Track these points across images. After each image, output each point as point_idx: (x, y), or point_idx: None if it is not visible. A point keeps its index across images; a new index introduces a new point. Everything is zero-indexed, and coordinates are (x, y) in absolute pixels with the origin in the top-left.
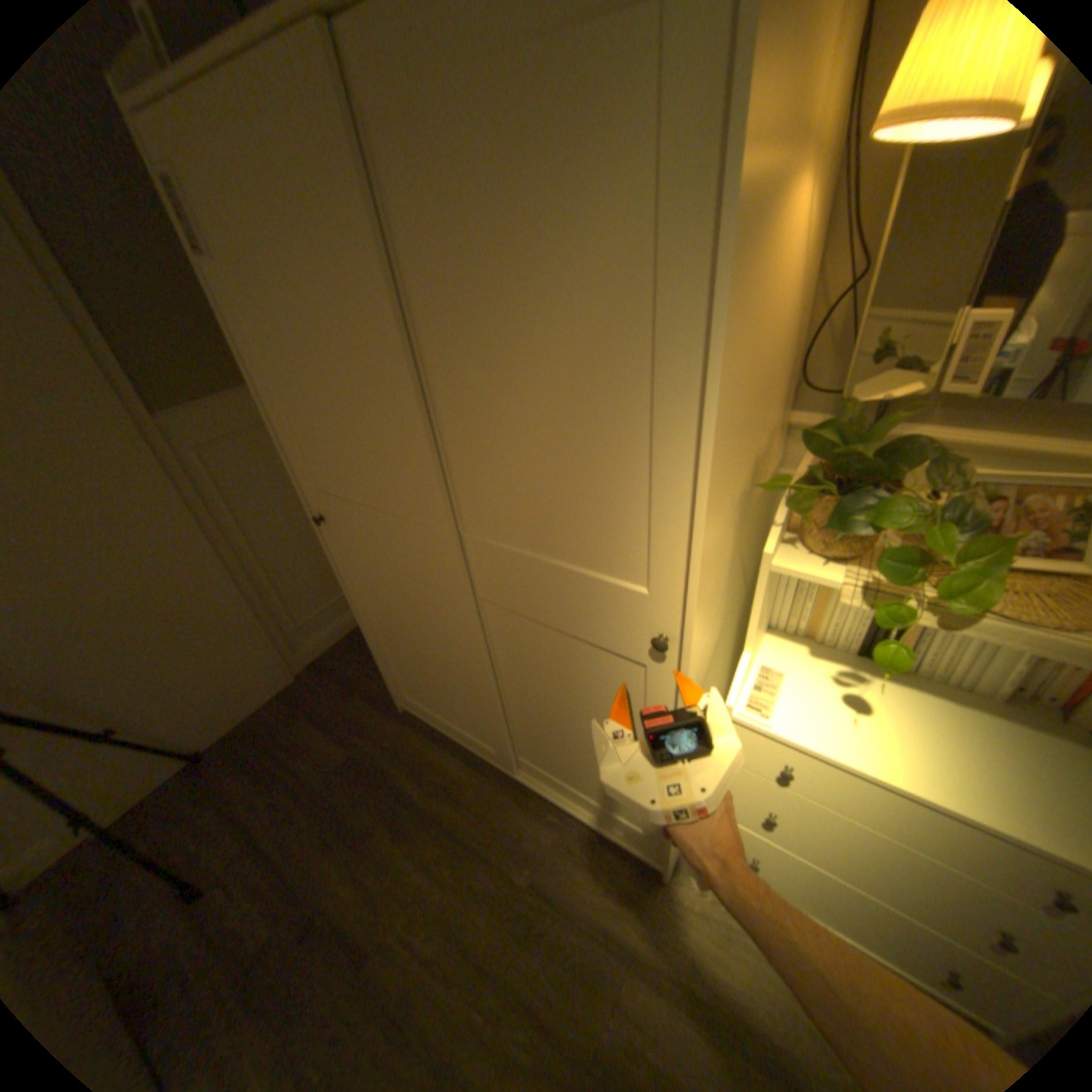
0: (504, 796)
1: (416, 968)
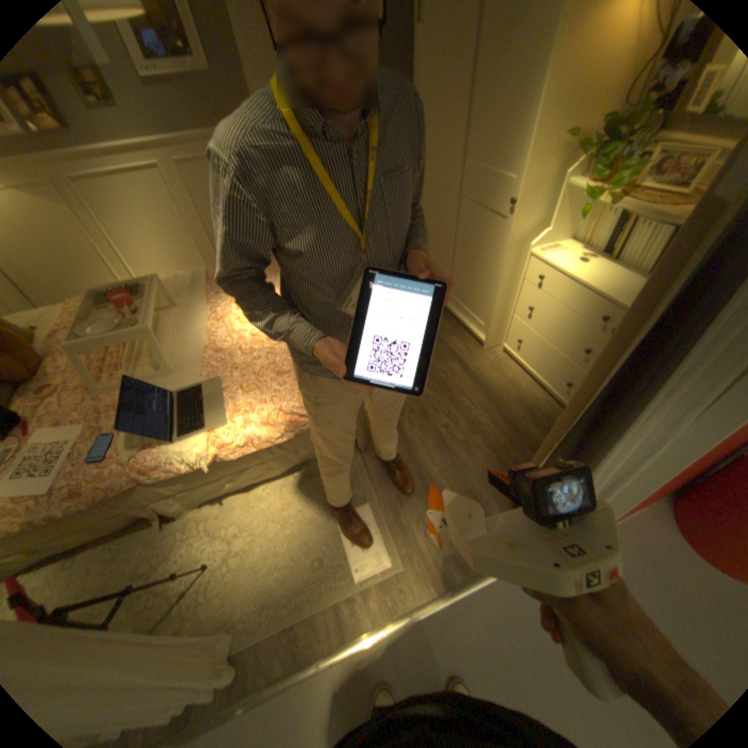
0: None
1: None
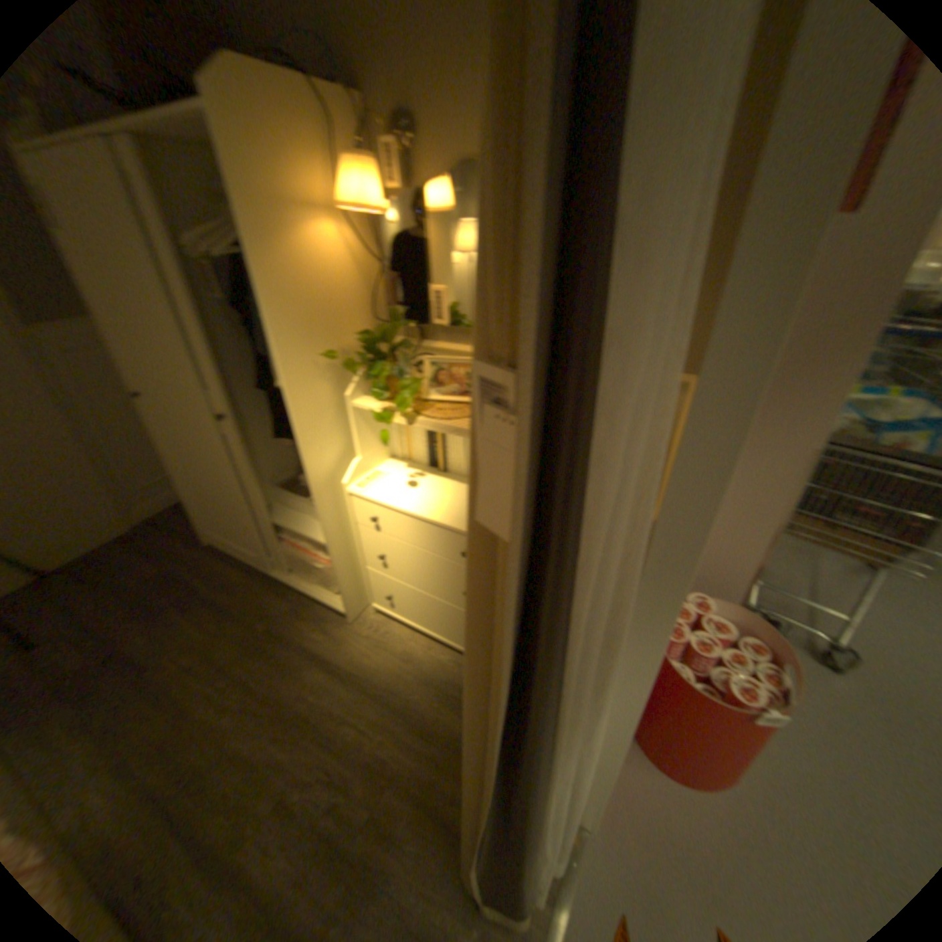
0: (261, 588)
1: (175, 674)
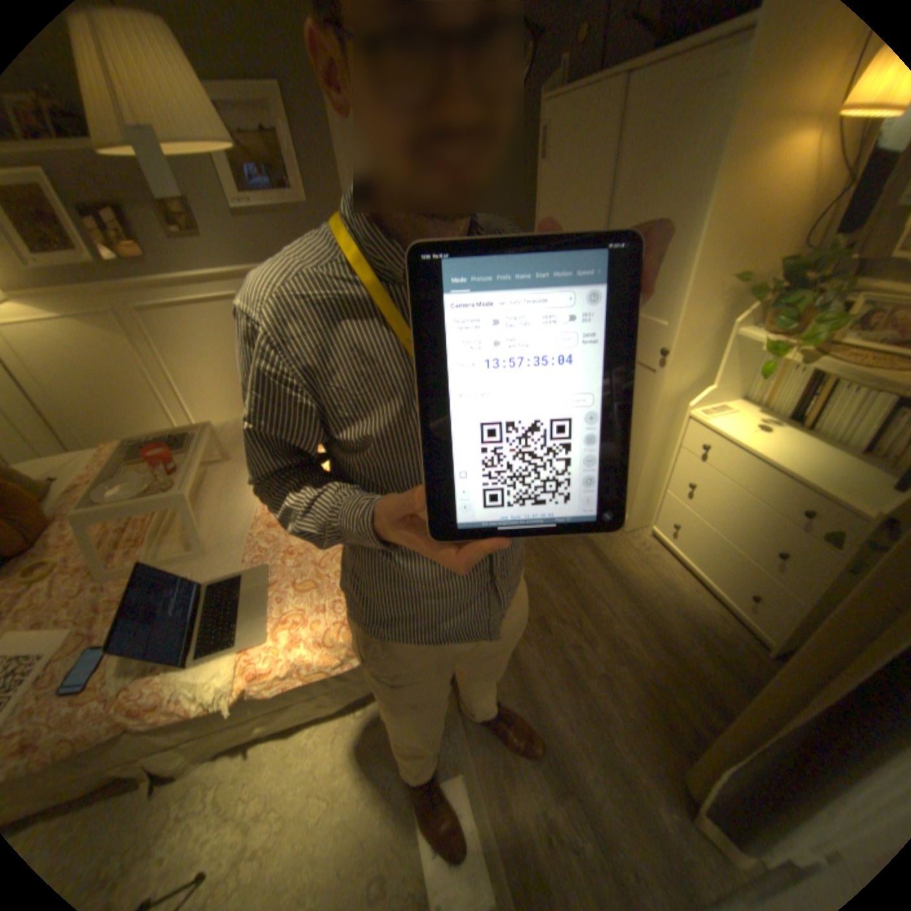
0: None
1: None
